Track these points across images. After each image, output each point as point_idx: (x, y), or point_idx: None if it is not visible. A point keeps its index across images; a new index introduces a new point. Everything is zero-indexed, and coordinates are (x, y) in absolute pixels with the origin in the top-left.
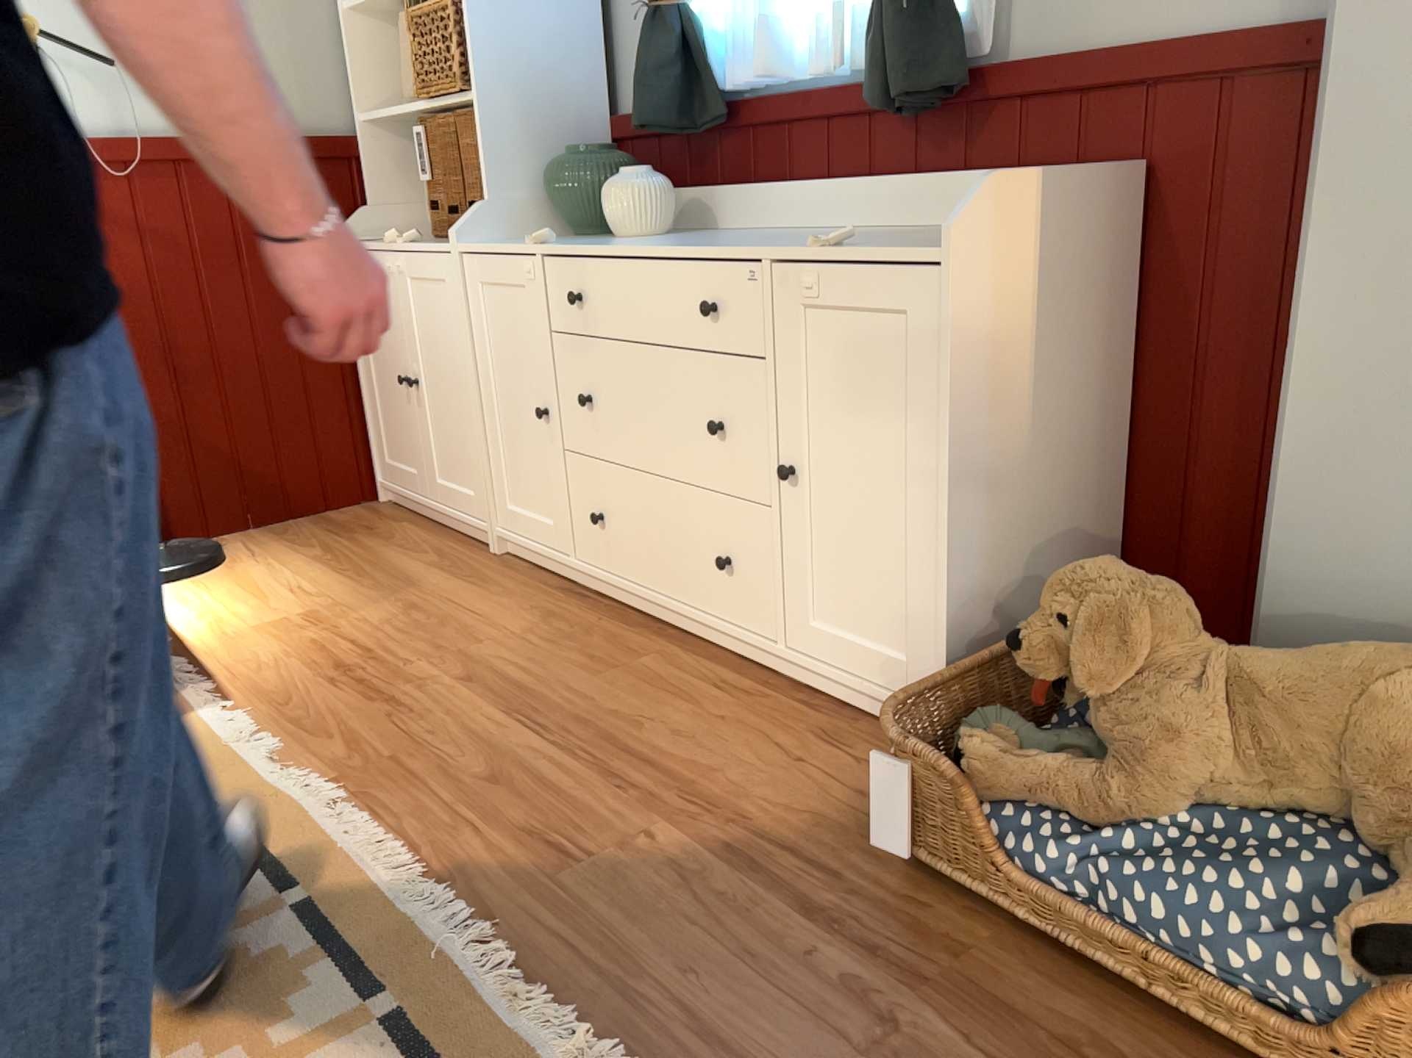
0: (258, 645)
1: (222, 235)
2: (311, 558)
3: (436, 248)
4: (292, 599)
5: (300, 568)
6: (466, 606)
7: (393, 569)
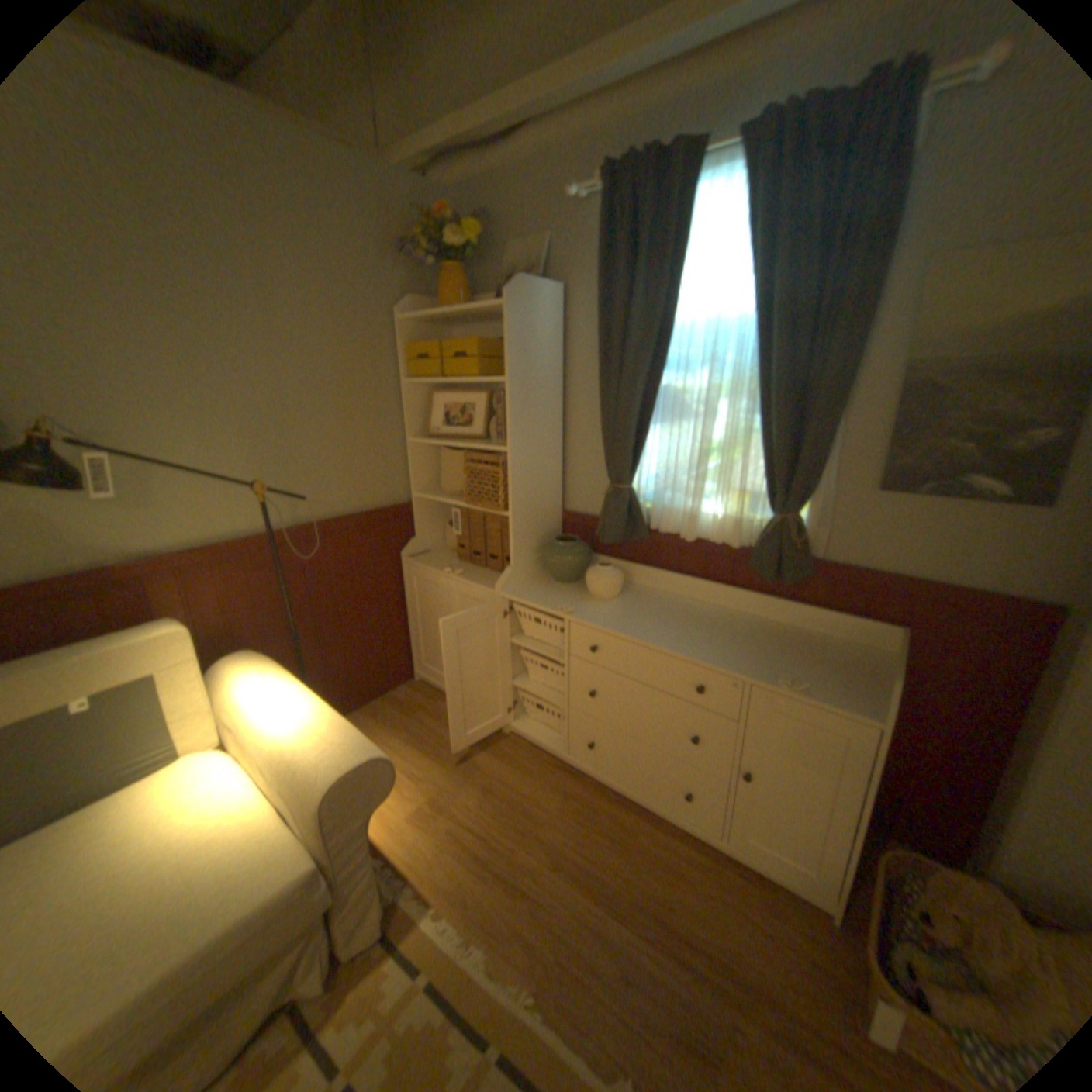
0: (416, 839)
1: (344, 564)
2: (404, 742)
3: (478, 583)
4: (413, 788)
5: (402, 753)
6: (515, 788)
7: (456, 752)
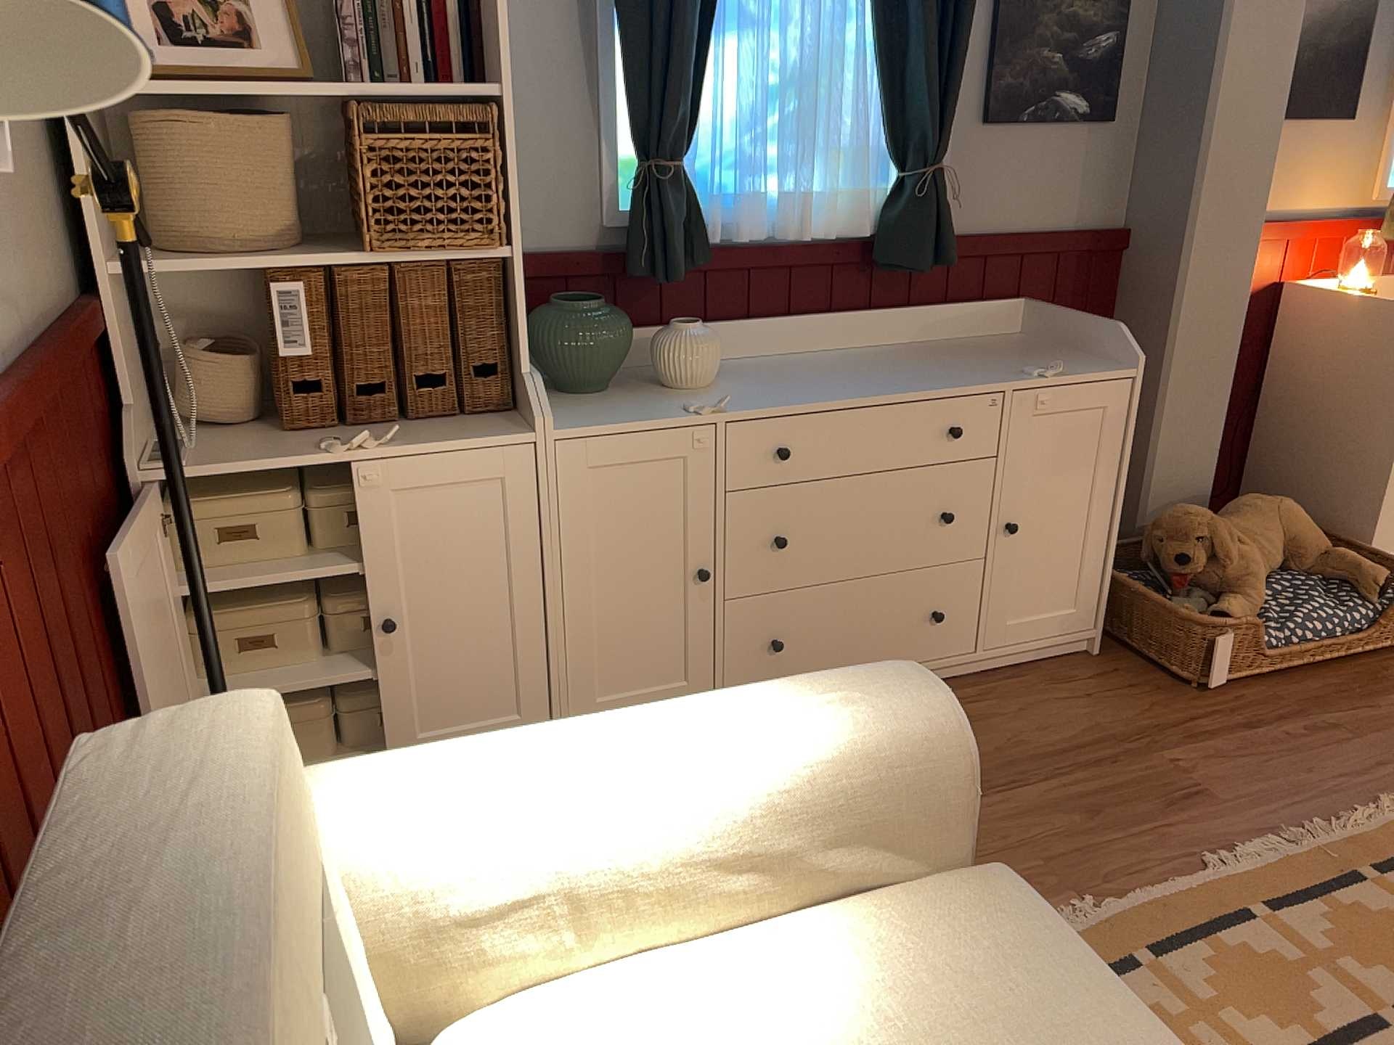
0: None
1: (75, 509)
2: None
3: (458, 440)
4: None
5: None
6: None
7: None
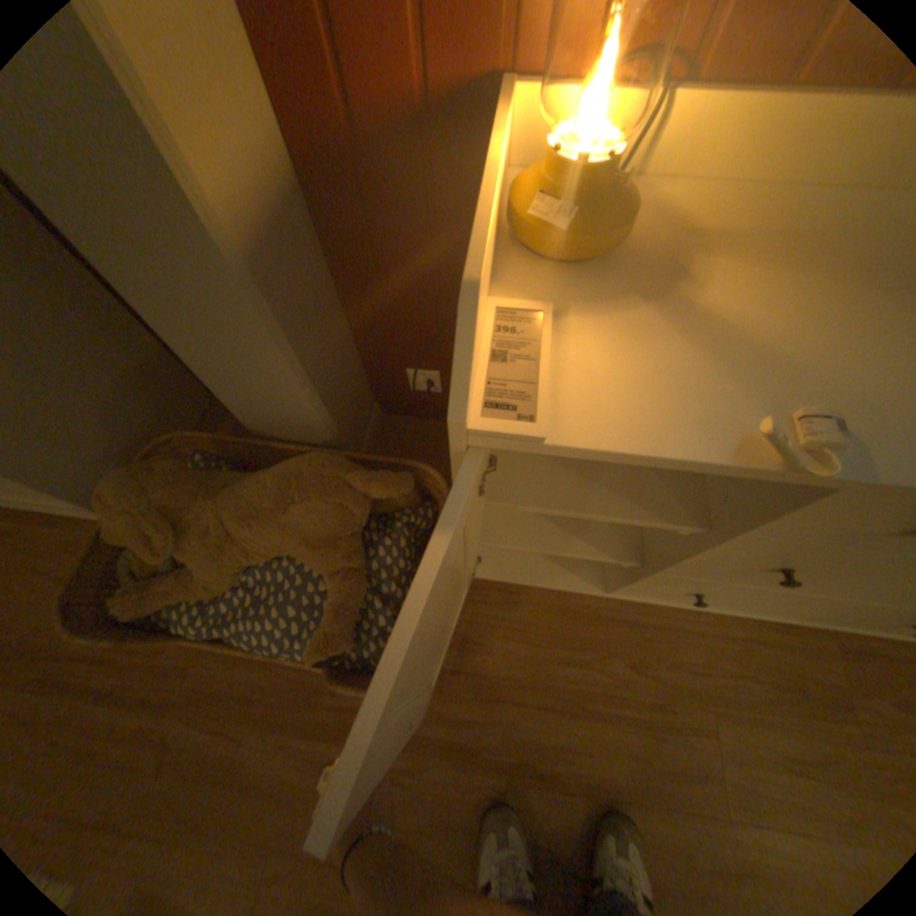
0: None
1: None
2: None
3: None
4: None
5: None
6: None
7: None
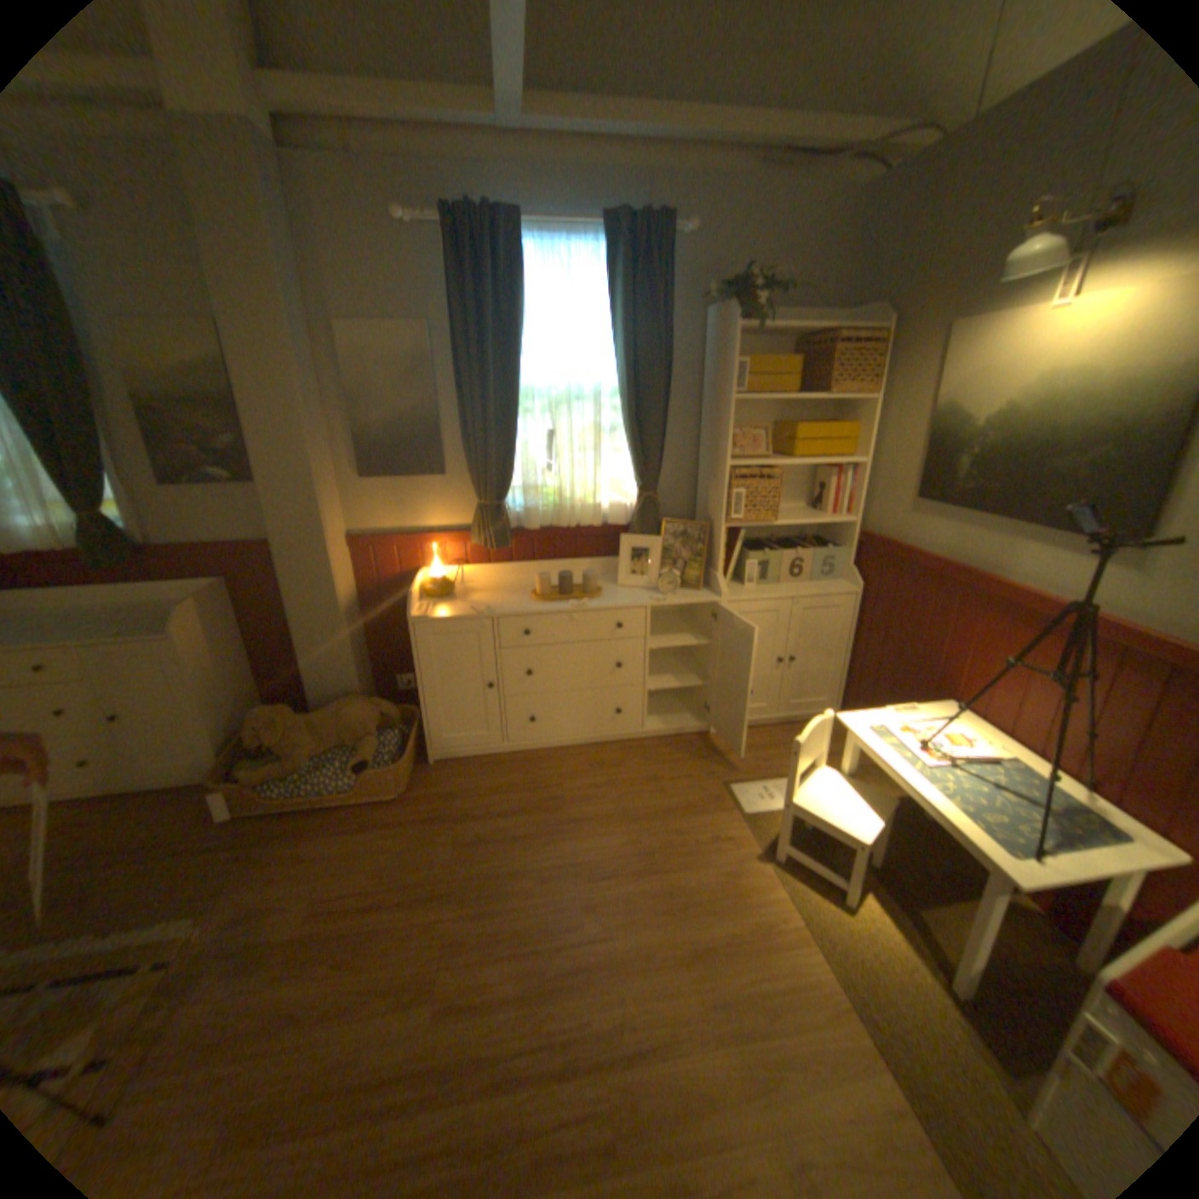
0: None
1: None
2: None
3: None
4: None
5: None
6: None
7: None
